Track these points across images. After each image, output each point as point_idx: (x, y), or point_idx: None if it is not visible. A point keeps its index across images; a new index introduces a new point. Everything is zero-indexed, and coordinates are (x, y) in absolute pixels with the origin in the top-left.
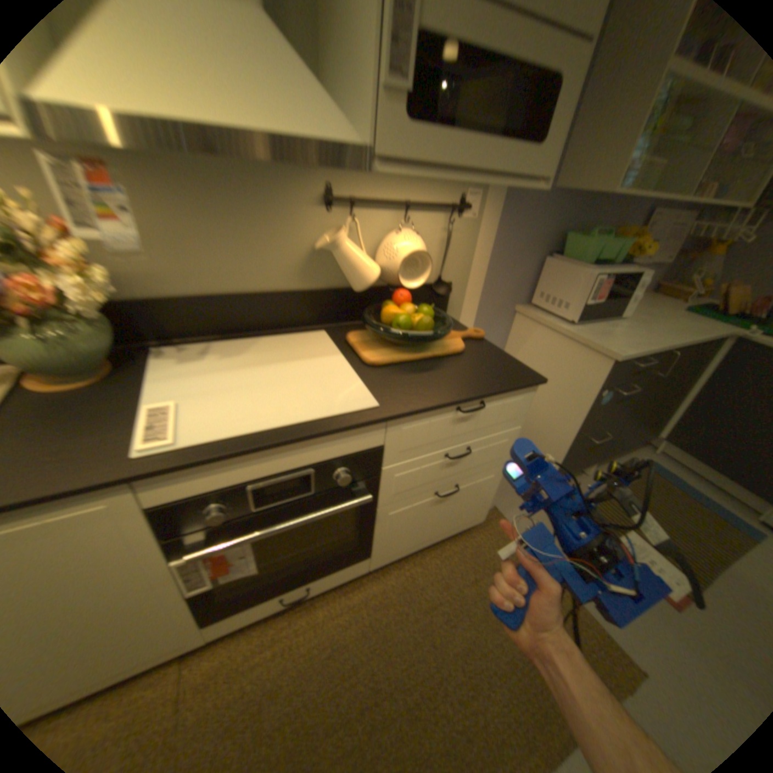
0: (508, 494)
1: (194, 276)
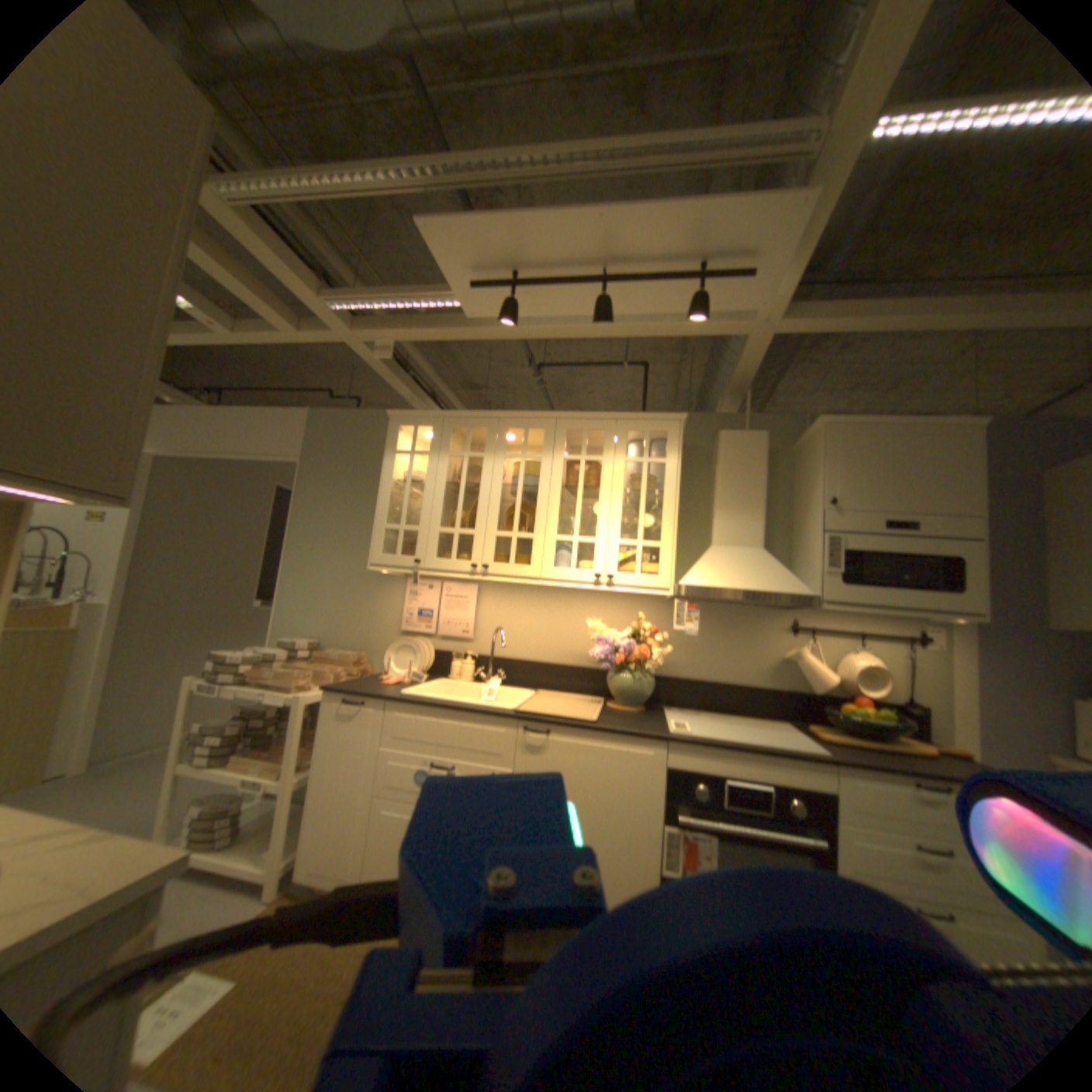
0: None
1: (698, 669)
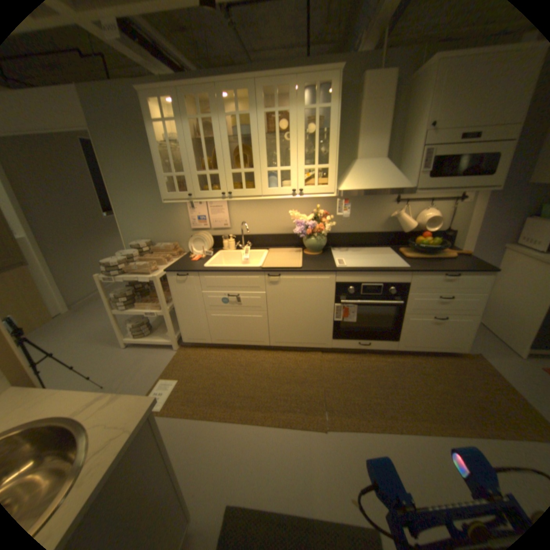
0: (495, 353)
1: (348, 228)
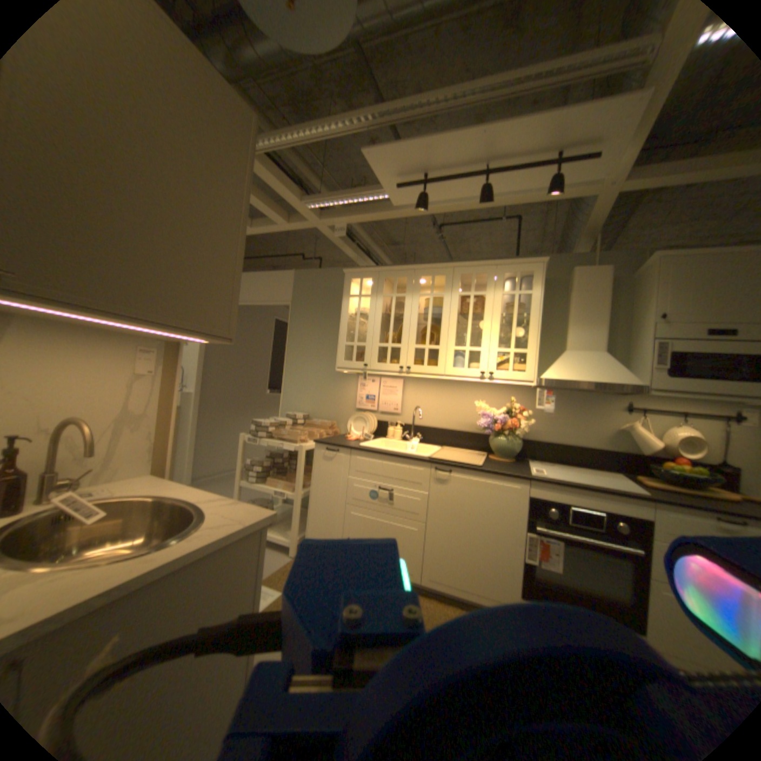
0: None
1: (555, 436)
